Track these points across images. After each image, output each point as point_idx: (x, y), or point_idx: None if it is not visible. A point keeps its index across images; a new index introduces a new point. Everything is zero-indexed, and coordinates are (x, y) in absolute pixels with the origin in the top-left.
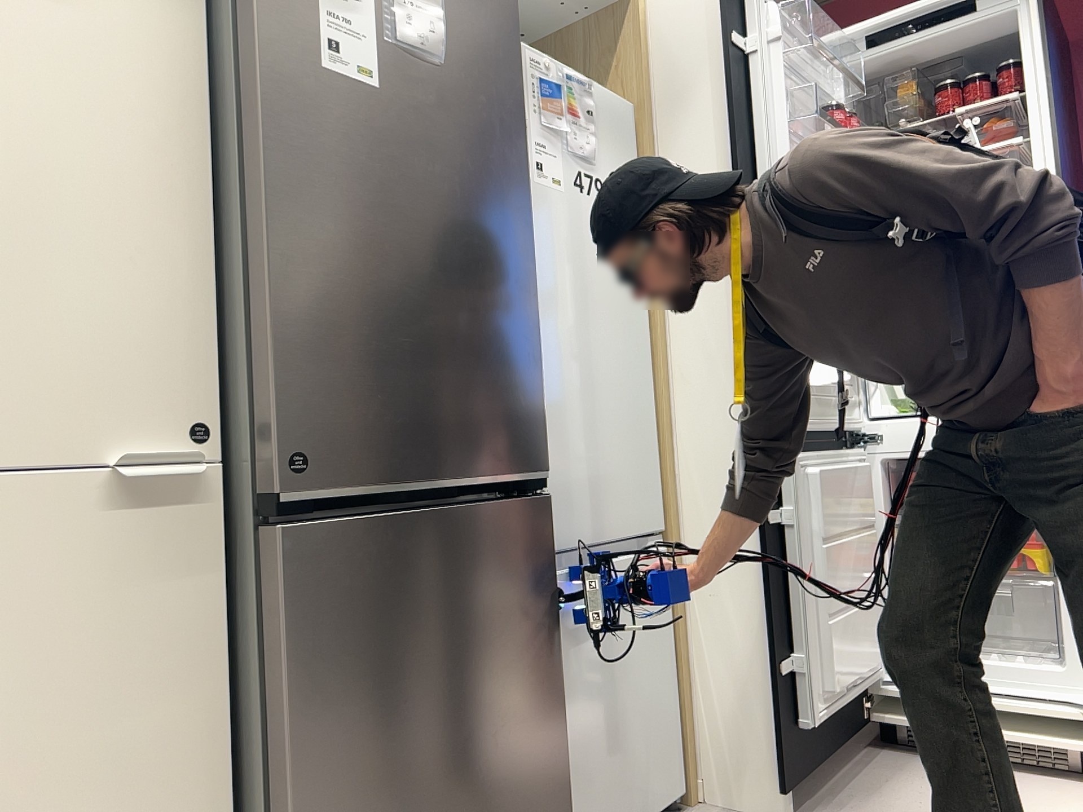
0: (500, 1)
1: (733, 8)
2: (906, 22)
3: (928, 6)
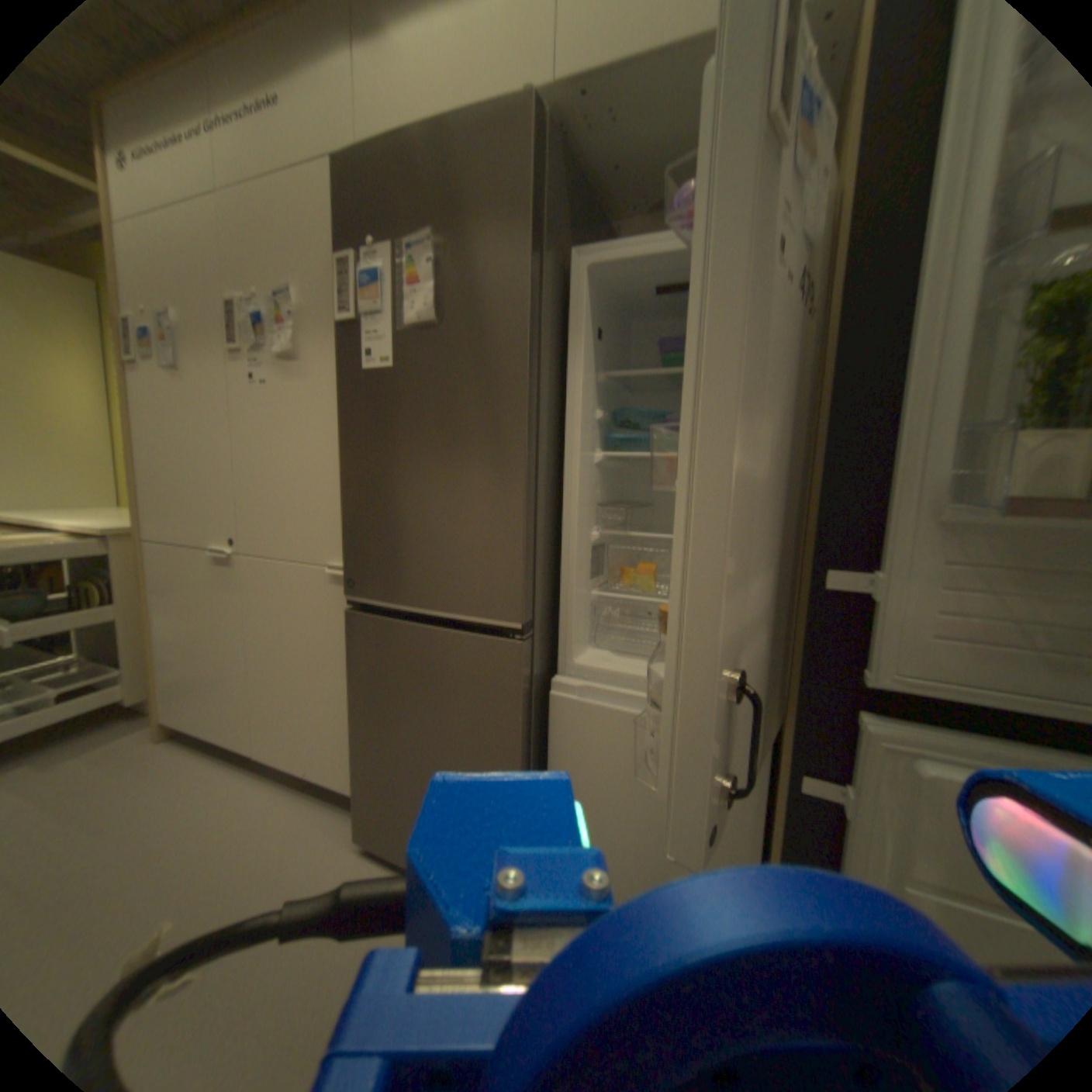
0: (506, 228)
1: None
2: None
3: None
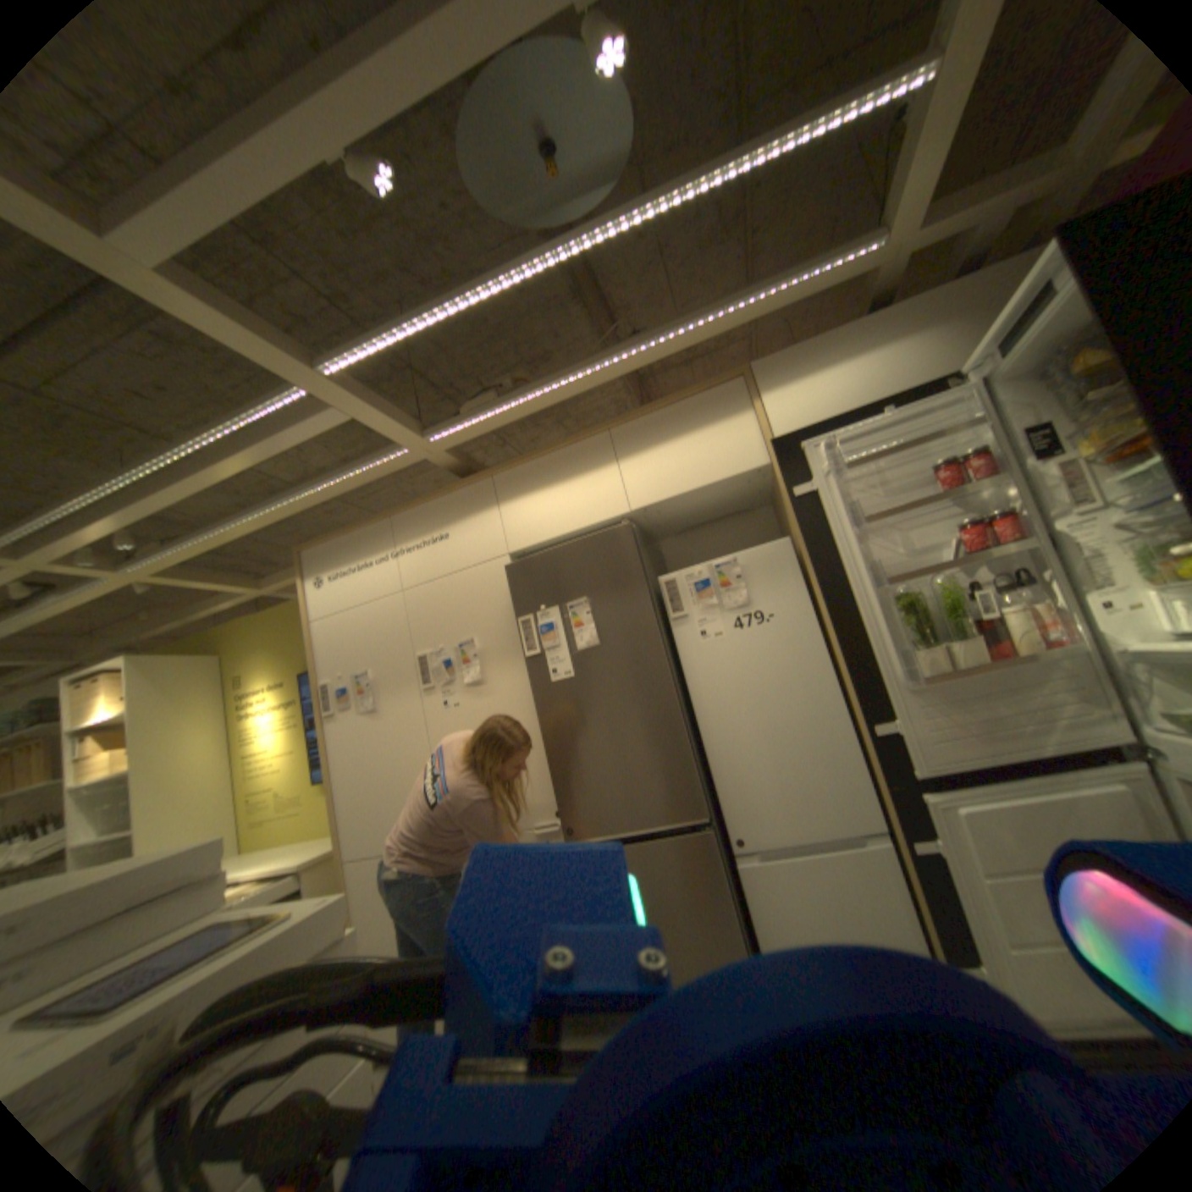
0: (630, 587)
1: (790, 469)
2: (1009, 327)
3: (1009, 312)
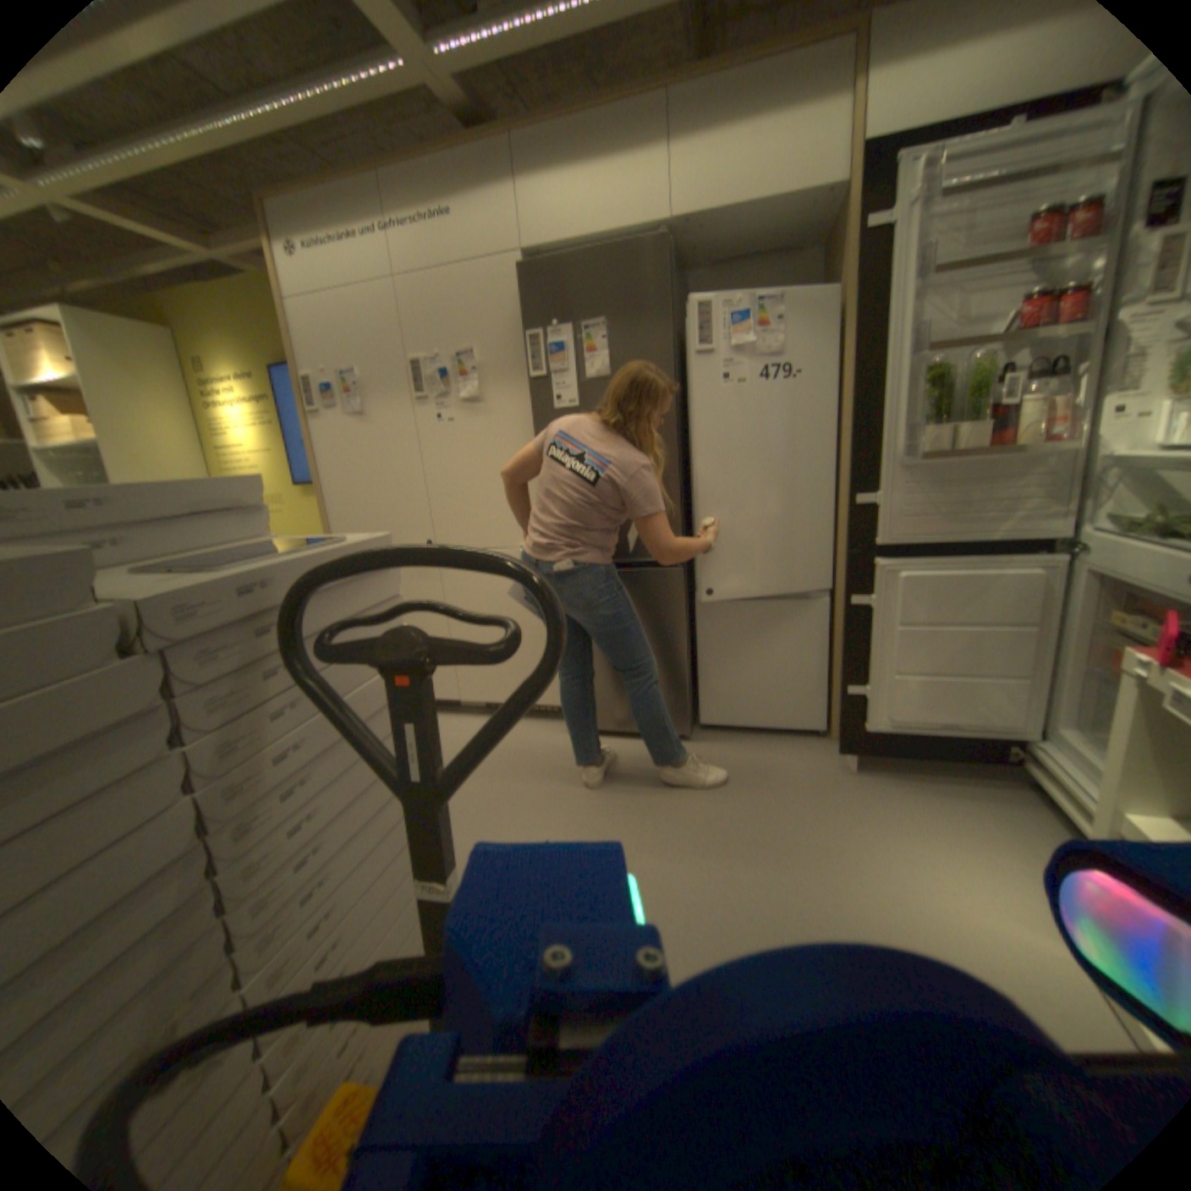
0: (654, 315)
1: (873, 190)
2: None
3: None
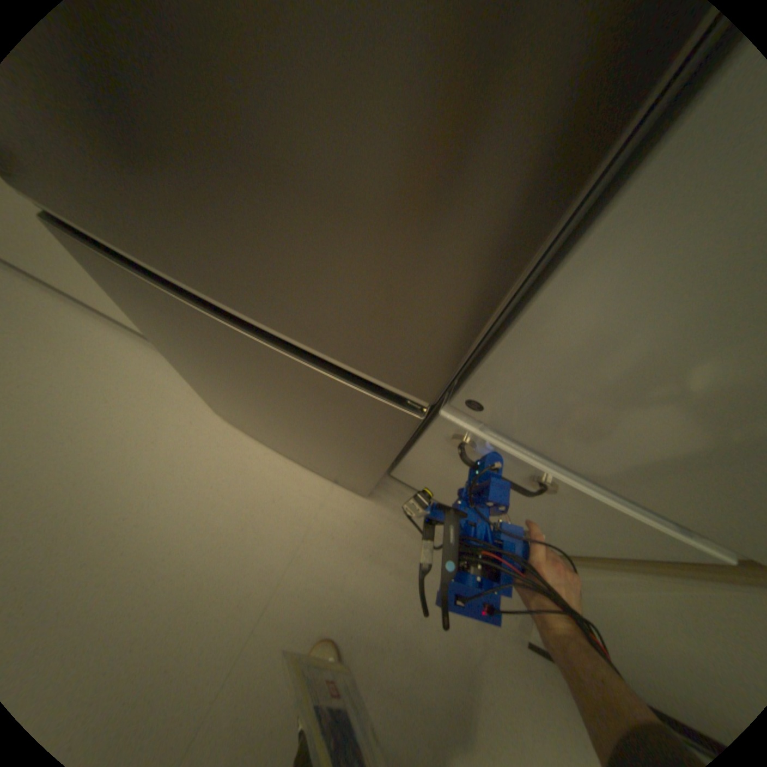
0: None
1: None
2: None
3: None
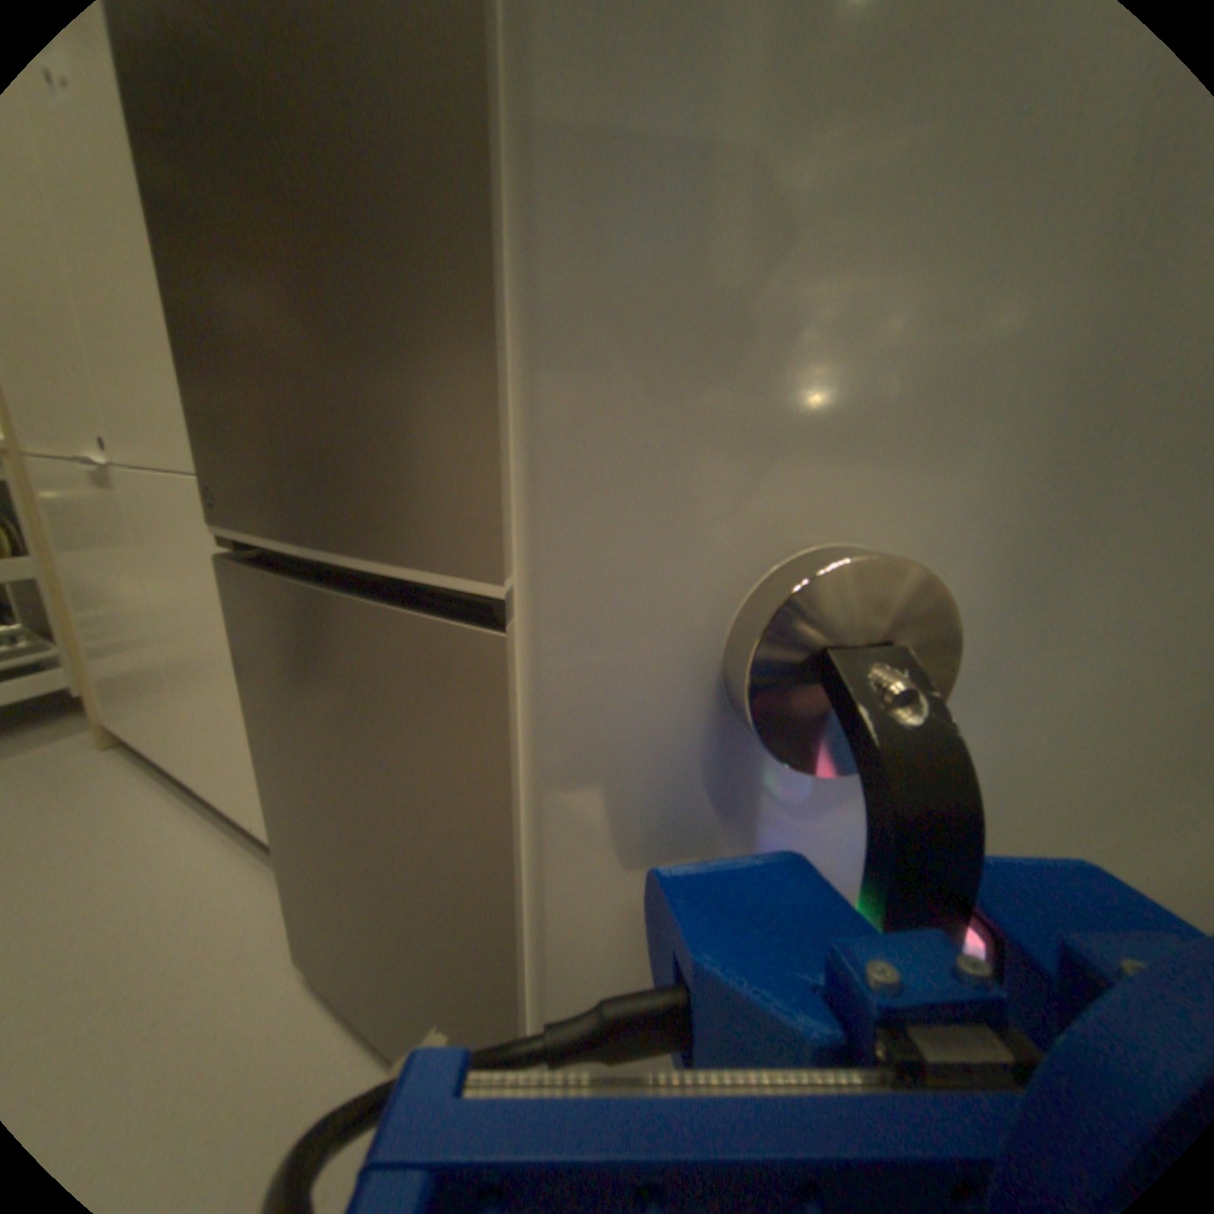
0: None
1: None
2: None
3: None
